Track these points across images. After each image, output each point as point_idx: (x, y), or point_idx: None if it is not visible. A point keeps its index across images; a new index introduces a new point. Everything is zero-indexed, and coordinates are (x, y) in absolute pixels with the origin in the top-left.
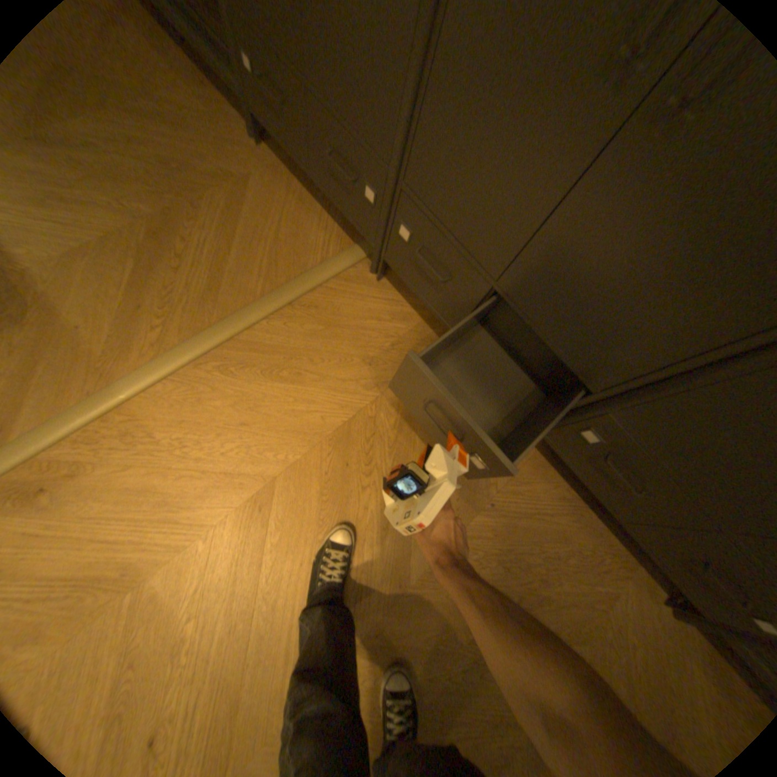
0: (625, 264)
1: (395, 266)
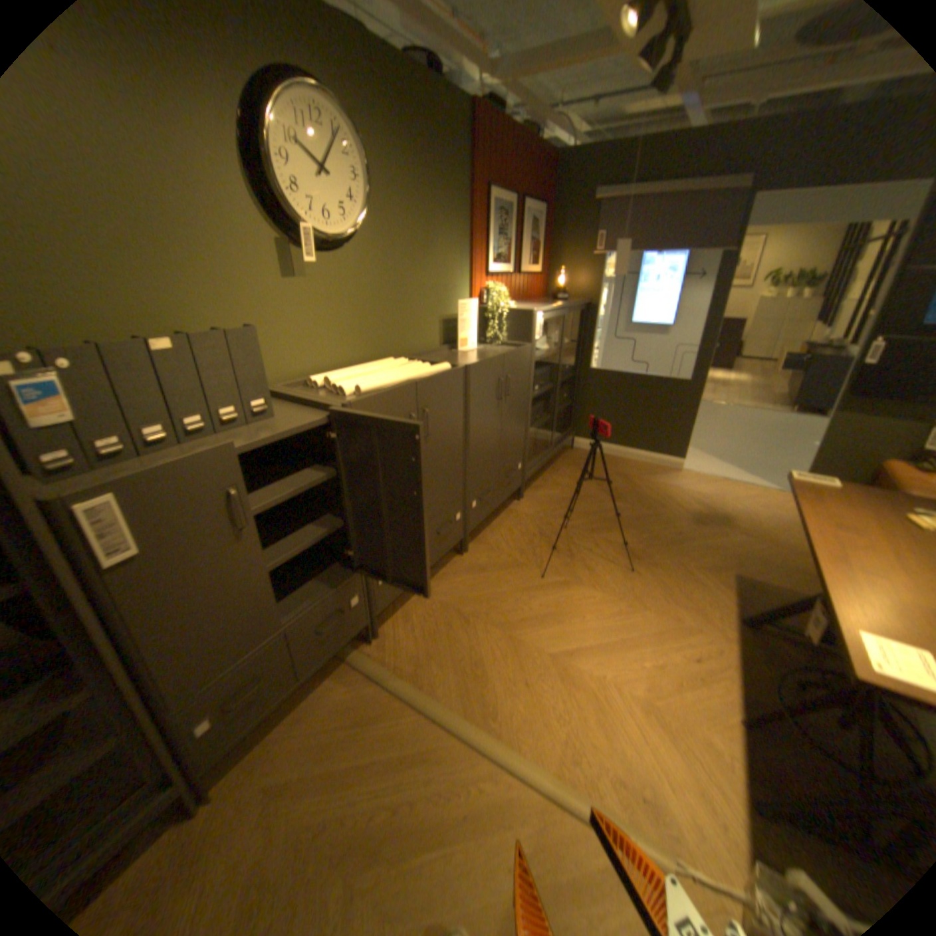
0: (441, 466)
1: (385, 603)
